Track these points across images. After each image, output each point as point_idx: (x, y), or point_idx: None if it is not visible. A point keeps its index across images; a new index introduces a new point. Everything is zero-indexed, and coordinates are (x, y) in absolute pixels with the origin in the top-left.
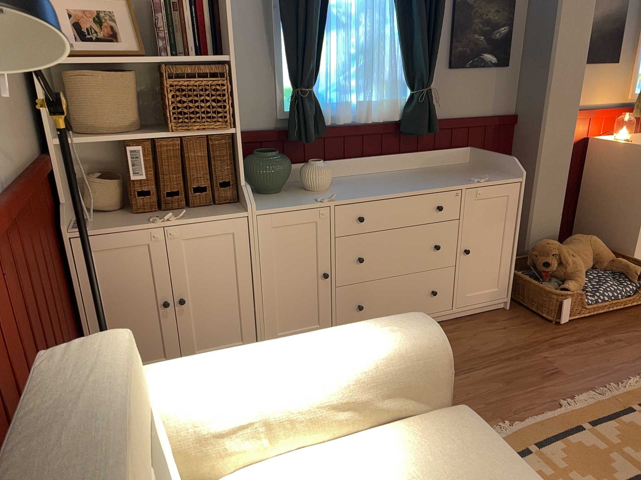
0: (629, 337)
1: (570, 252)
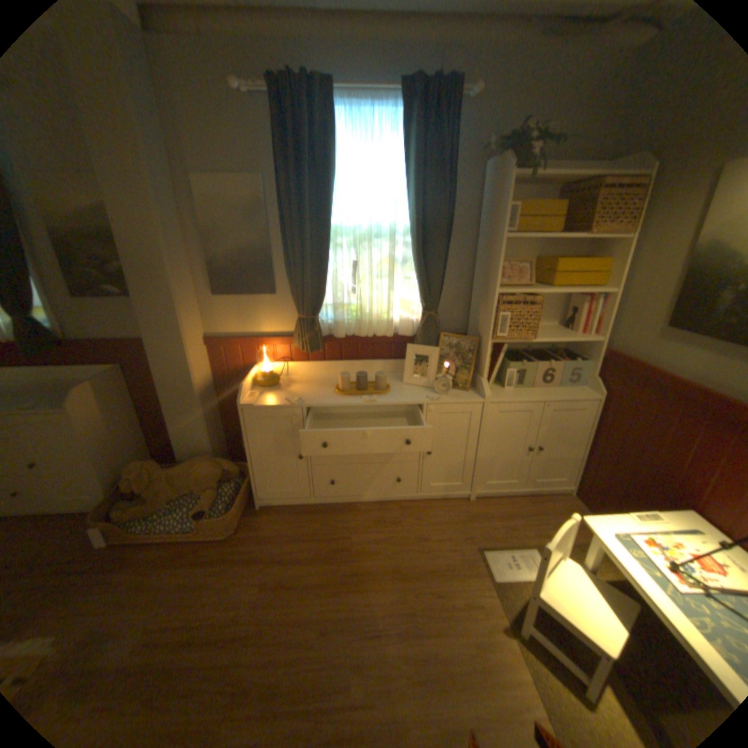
0: (127, 581)
1: (167, 475)
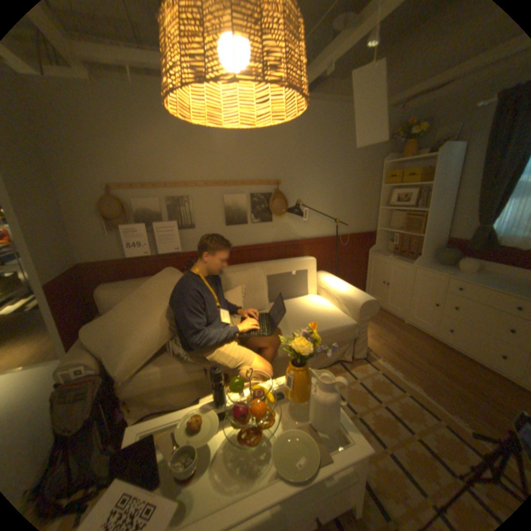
0: None
1: None
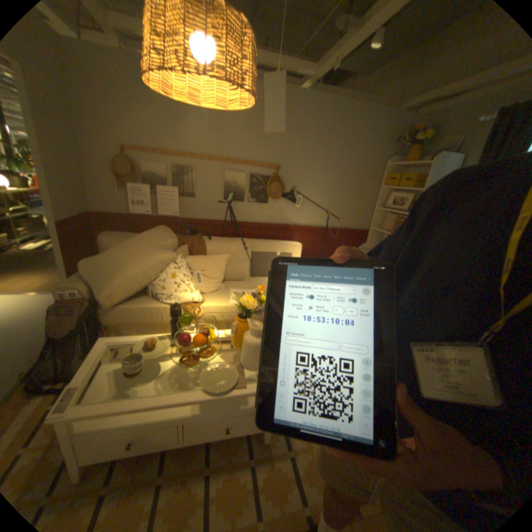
0: None
1: None
